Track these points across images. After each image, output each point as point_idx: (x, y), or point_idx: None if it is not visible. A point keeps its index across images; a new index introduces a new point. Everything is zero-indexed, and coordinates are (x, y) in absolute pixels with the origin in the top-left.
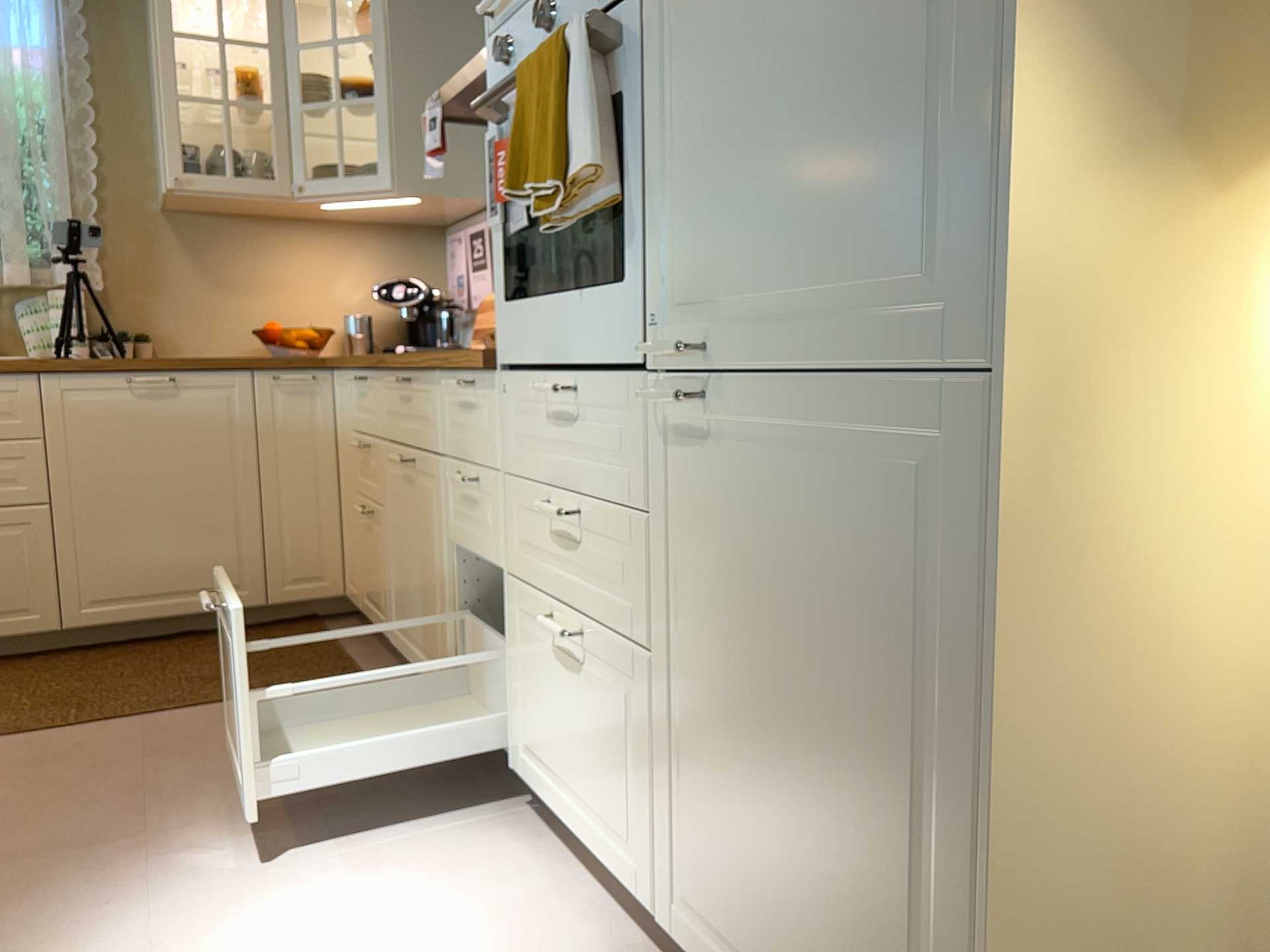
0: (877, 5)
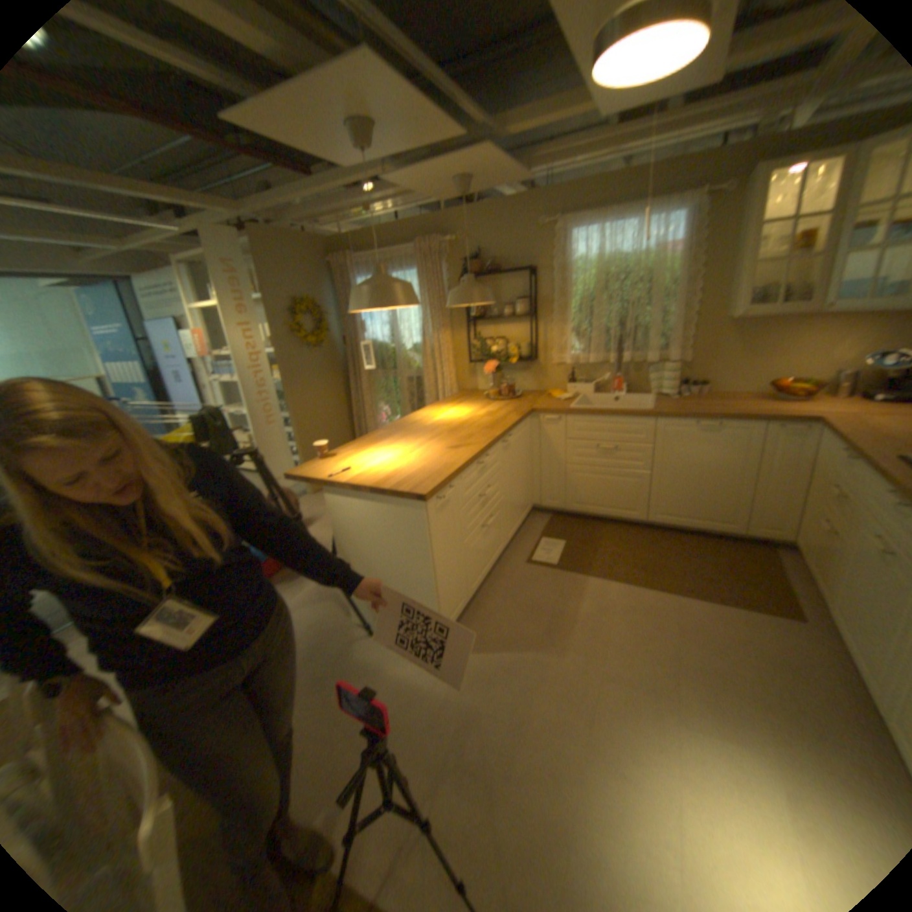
0: None
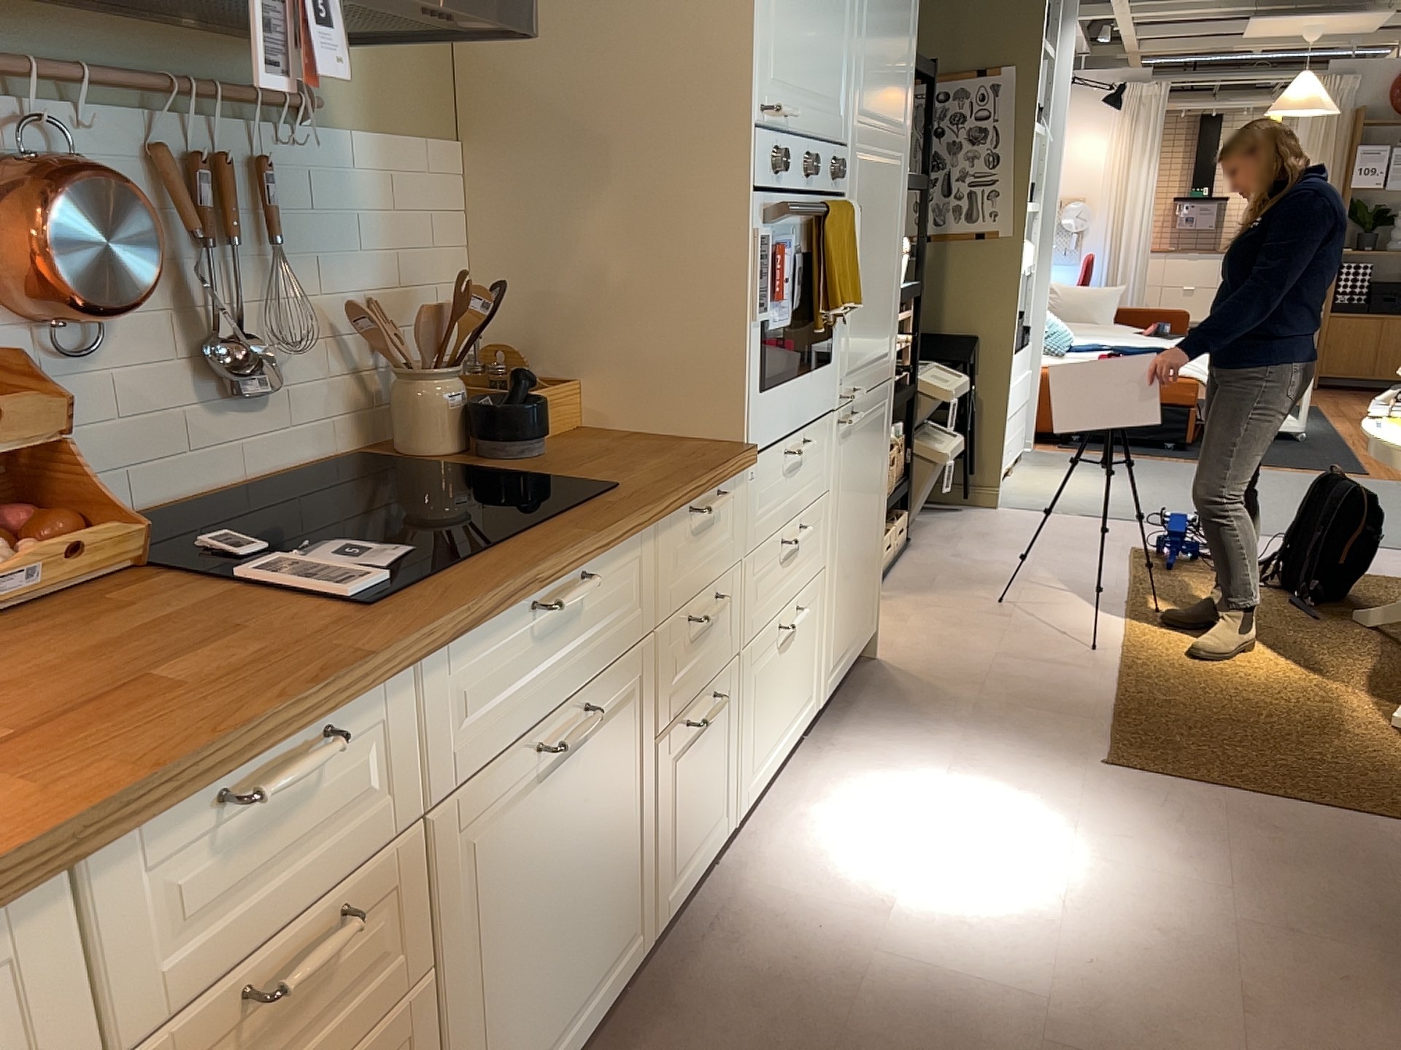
0: (888, 263)
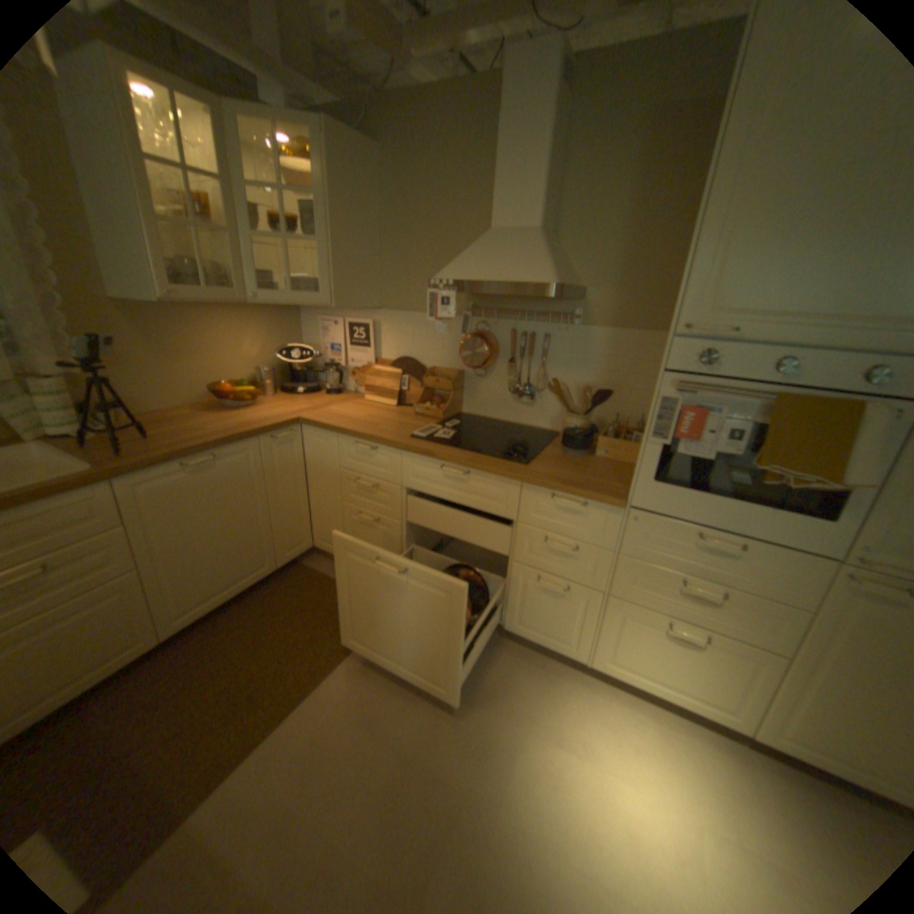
0: None
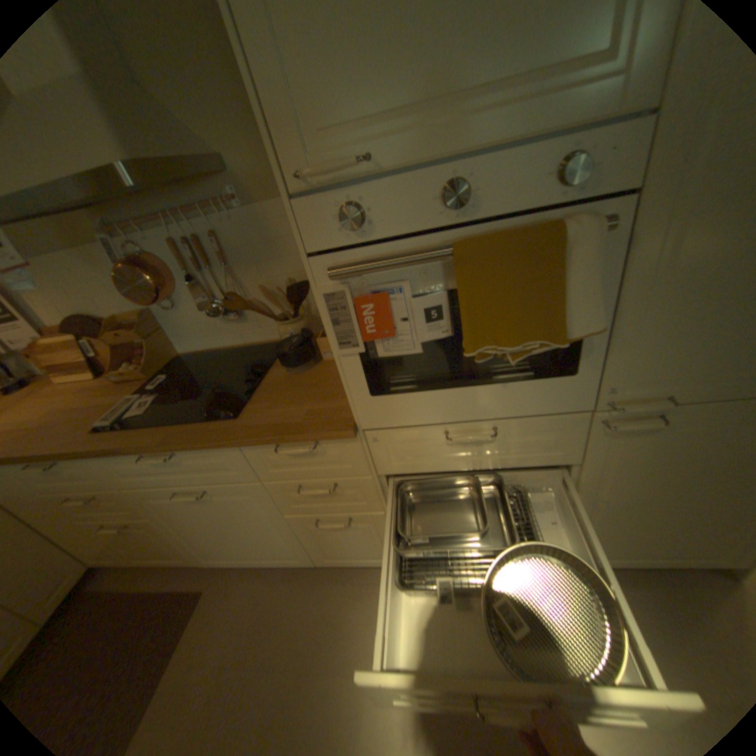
0: None
